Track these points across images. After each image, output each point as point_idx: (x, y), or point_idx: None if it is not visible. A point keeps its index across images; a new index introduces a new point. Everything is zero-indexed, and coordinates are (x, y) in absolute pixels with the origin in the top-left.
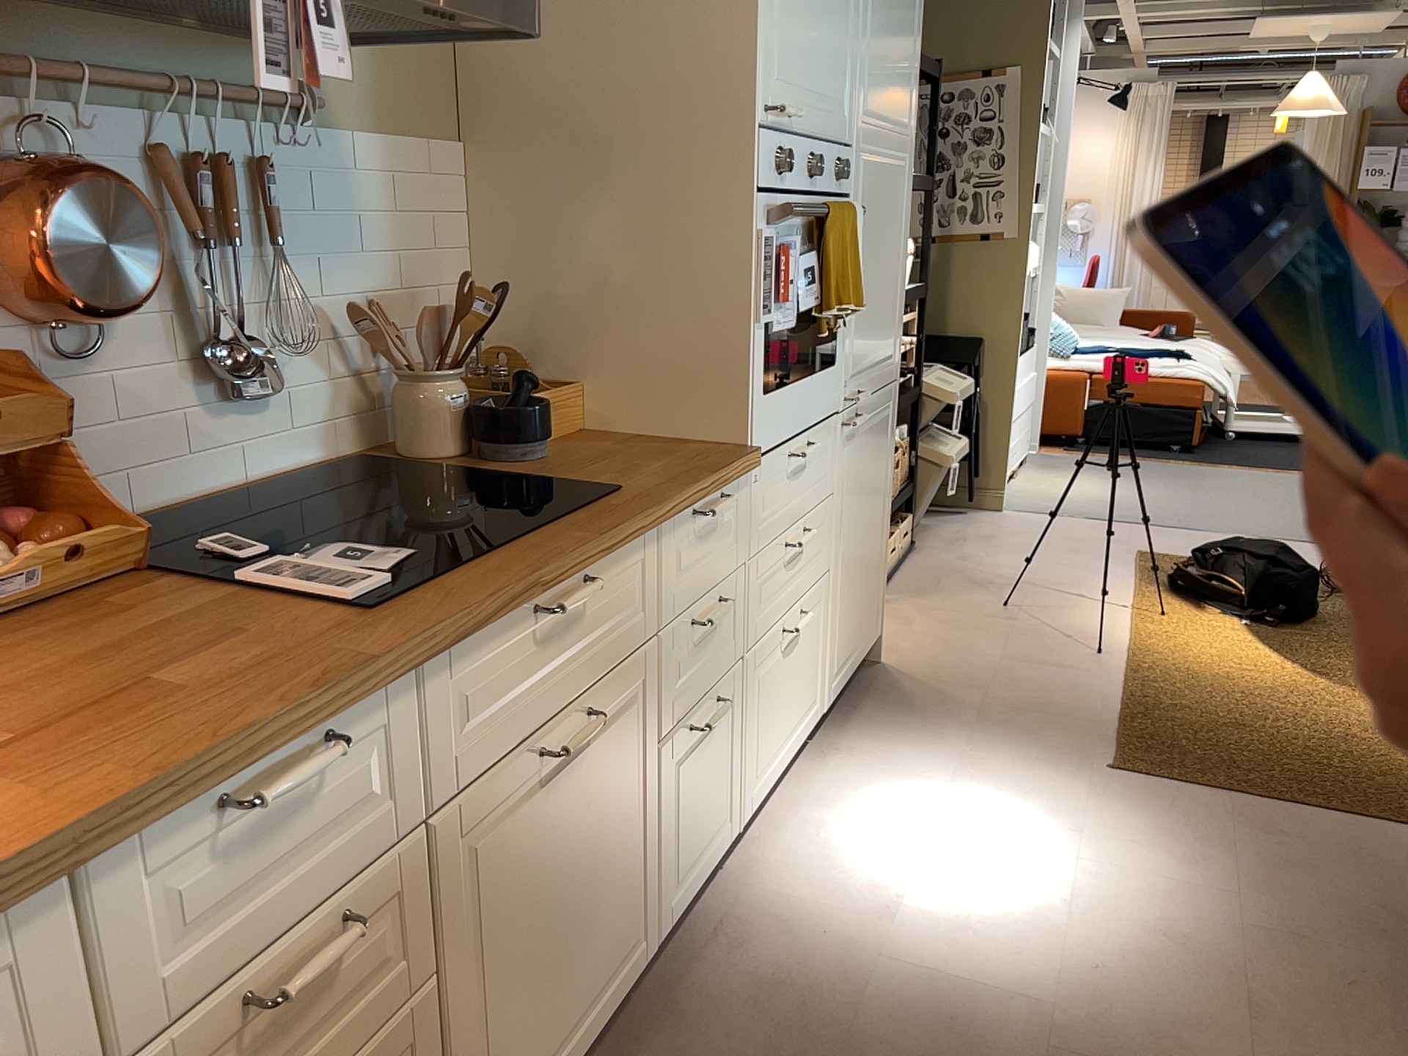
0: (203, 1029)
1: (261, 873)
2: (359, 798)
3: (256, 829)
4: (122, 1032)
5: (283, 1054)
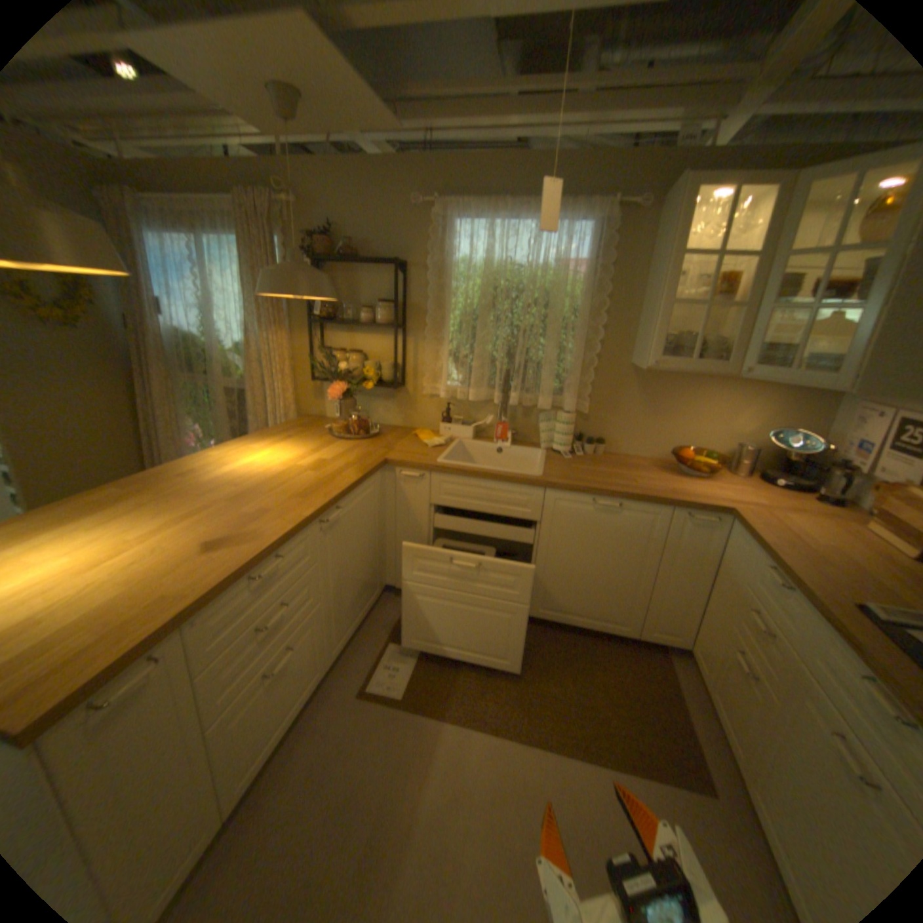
0: (756, 606)
1: (775, 598)
2: (794, 620)
3: (779, 587)
4: (752, 584)
5: (758, 641)
